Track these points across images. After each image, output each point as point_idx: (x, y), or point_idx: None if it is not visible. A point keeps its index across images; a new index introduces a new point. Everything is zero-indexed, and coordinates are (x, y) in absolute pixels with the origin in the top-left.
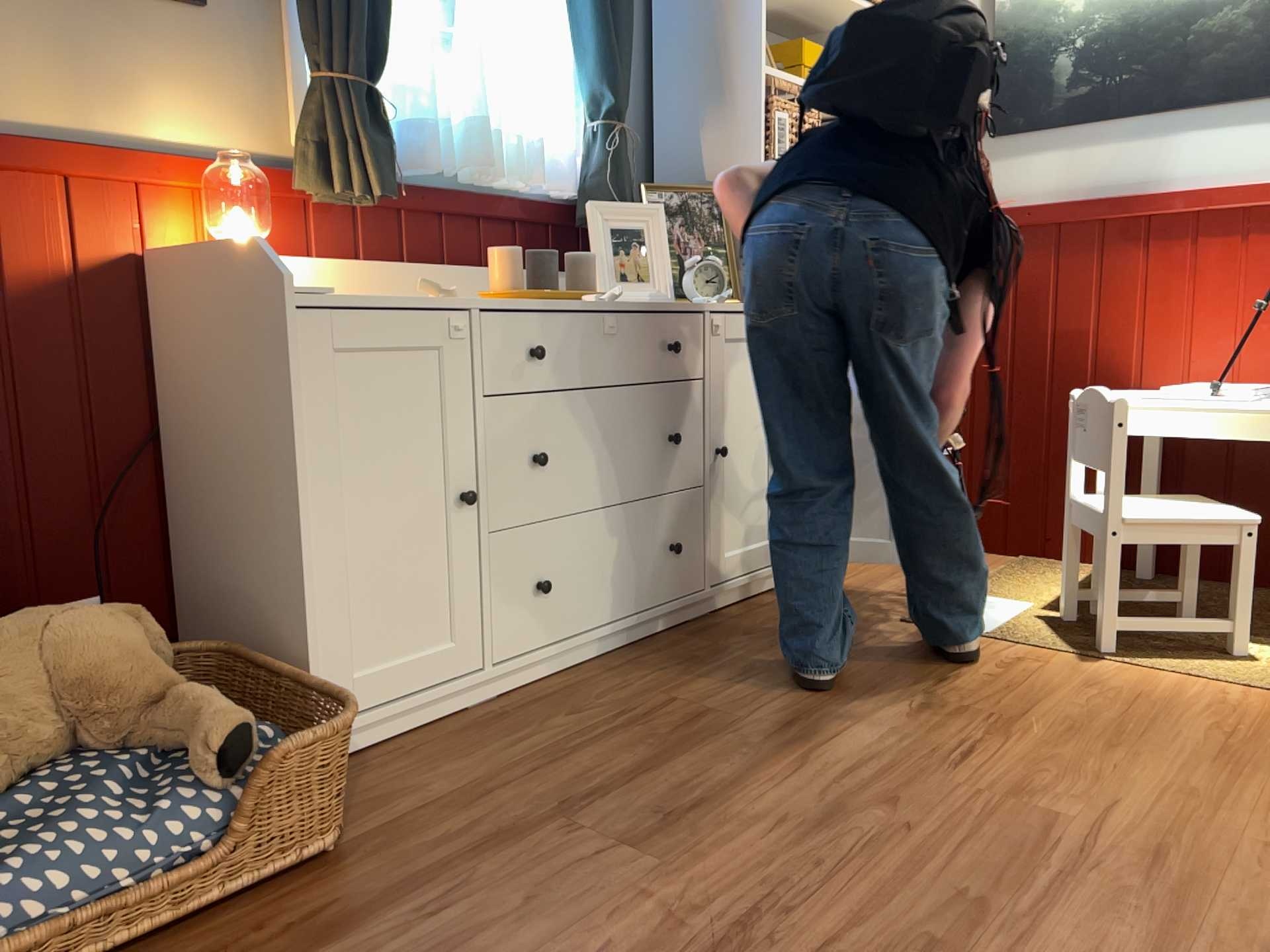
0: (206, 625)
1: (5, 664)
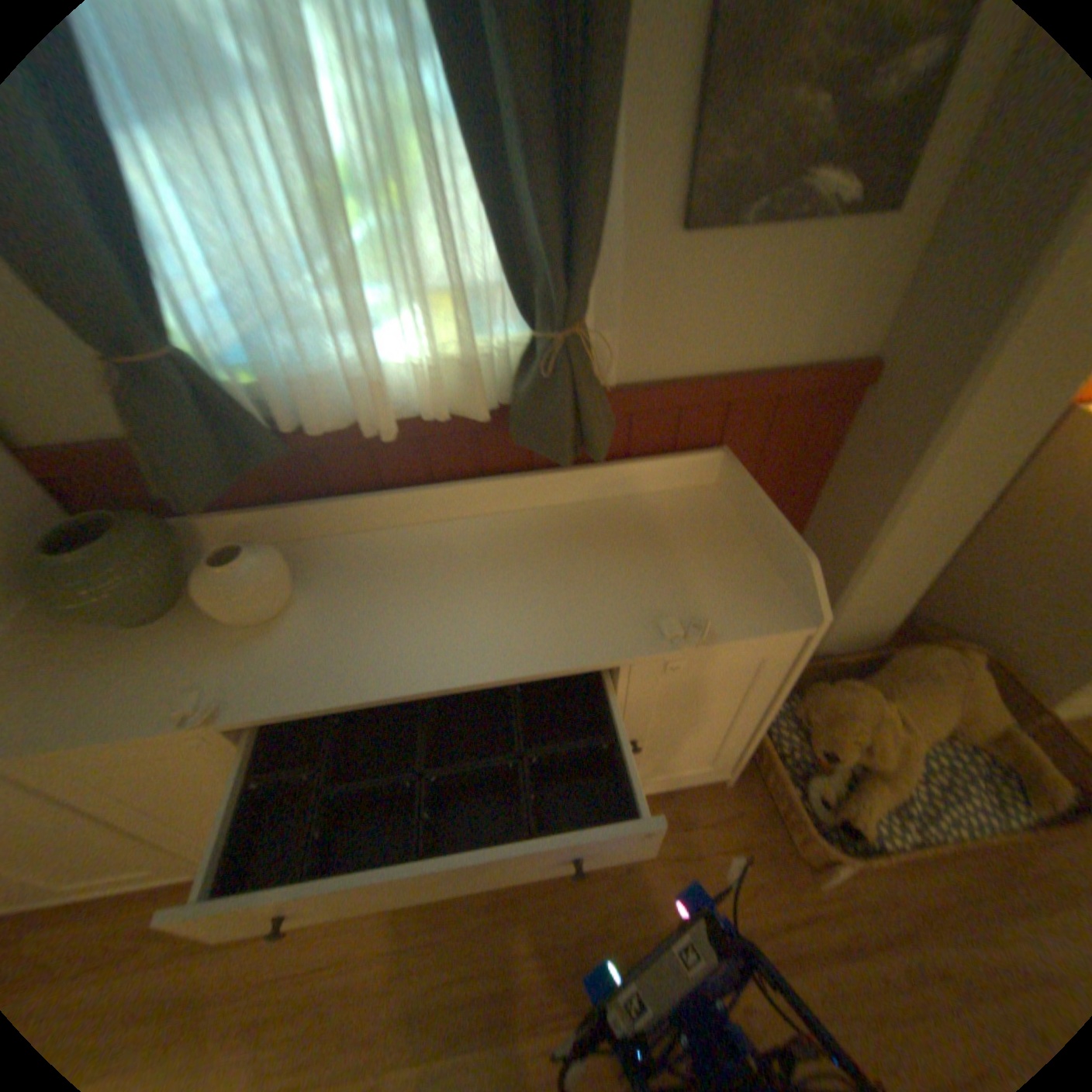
0: (957, 608)
1: (942, 702)
